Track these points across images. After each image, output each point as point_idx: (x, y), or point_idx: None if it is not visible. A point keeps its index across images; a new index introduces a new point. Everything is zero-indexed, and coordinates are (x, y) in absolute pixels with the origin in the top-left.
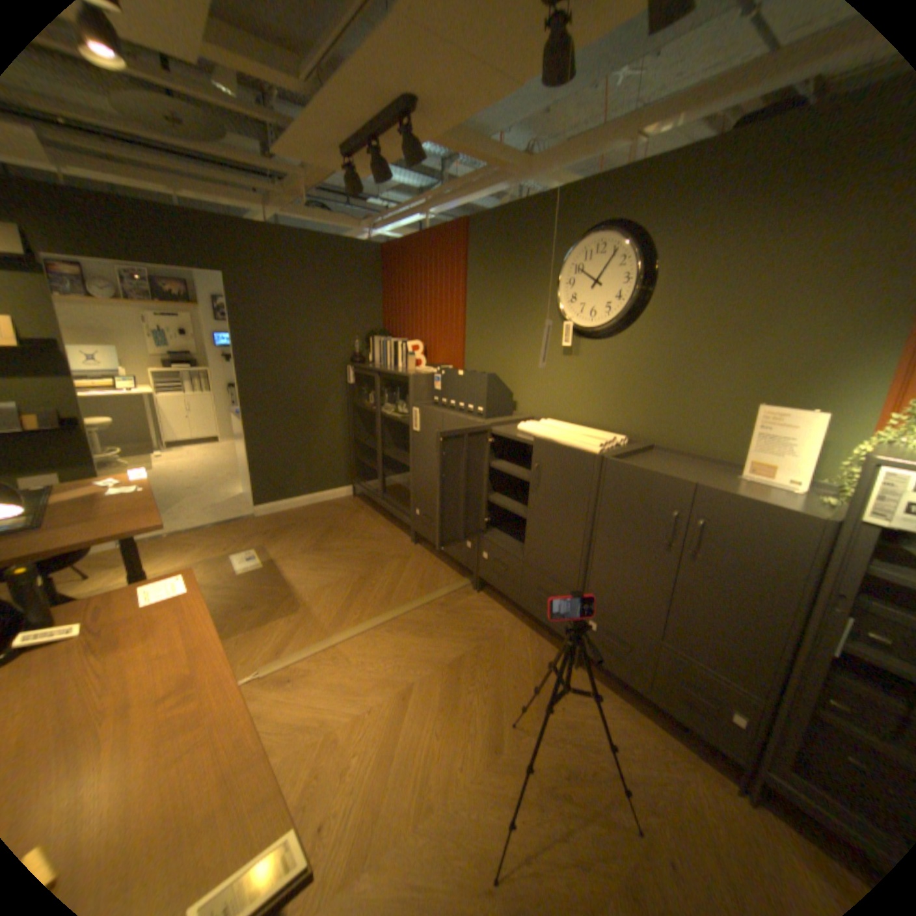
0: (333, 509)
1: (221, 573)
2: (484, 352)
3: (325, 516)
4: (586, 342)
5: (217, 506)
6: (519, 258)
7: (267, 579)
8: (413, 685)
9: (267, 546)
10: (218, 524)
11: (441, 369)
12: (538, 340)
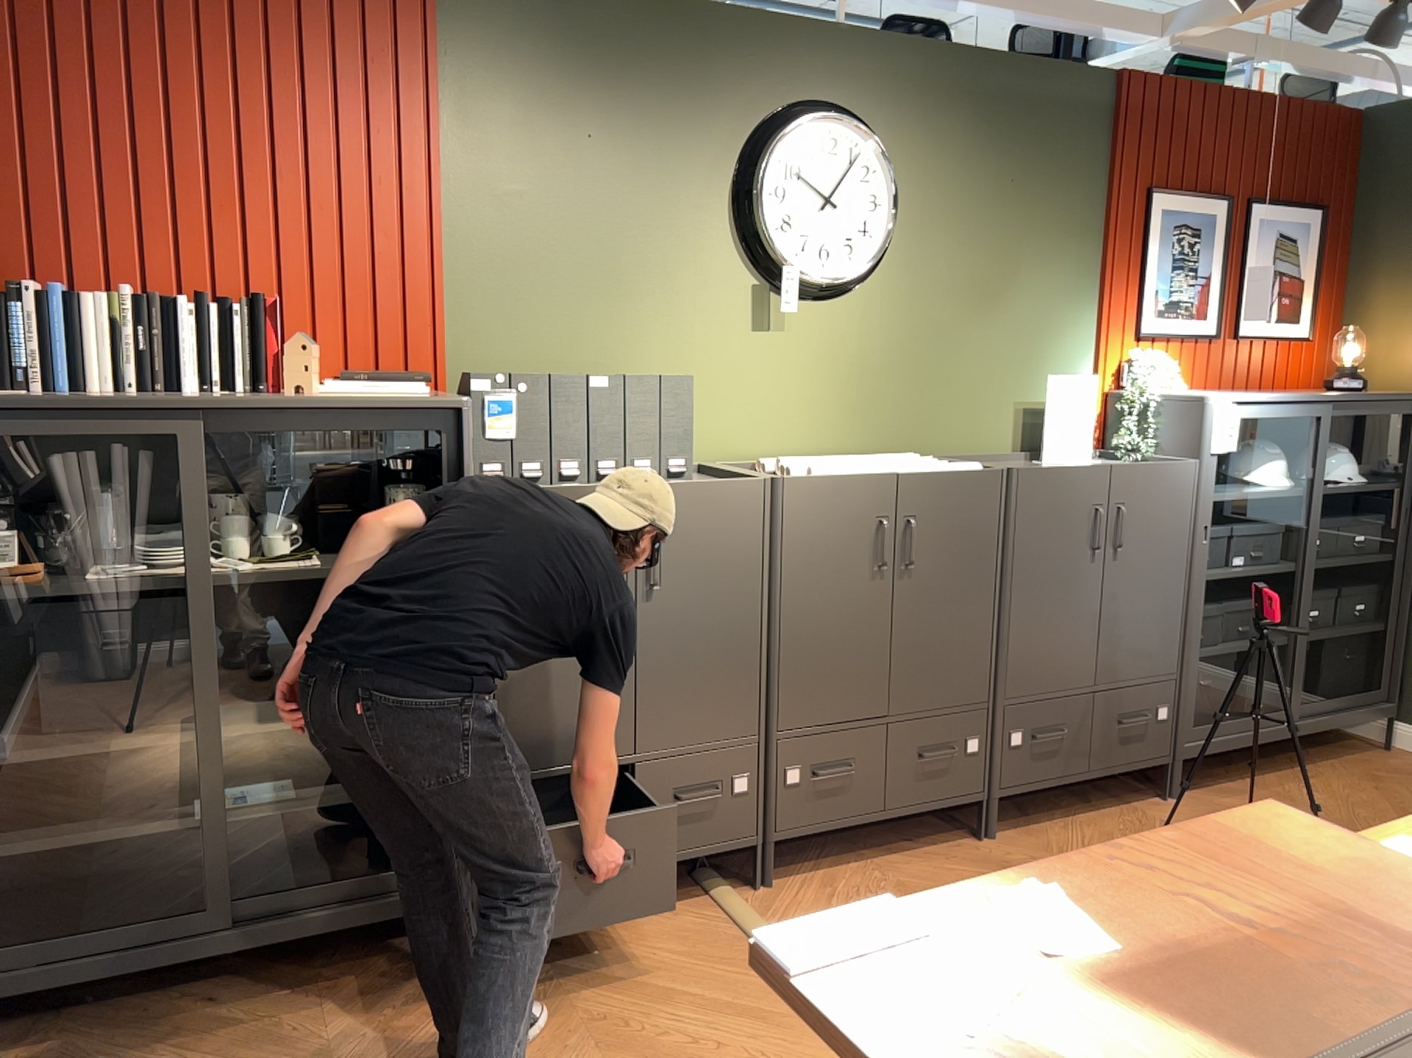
0: None
1: None
2: (523, 329)
3: None
4: (797, 304)
5: None
6: (628, 117)
7: None
8: None
9: None
10: None
11: (507, 375)
12: (691, 299)
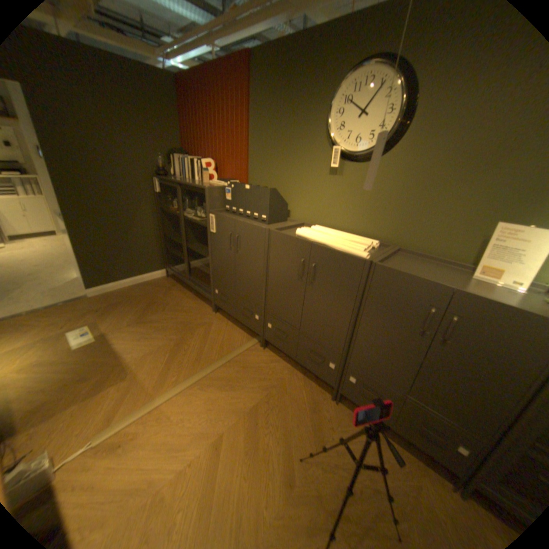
0: (152, 287)
1: (59, 349)
2: (264, 170)
3: (146, 293)
4: (349, 164)
5: (55, 289)
6: (295, 89)
7: (99, 351)
8: (223, 433)
9: (99, 321)
10: (56, 305)
11: (231, 182)
12: (309, 161)
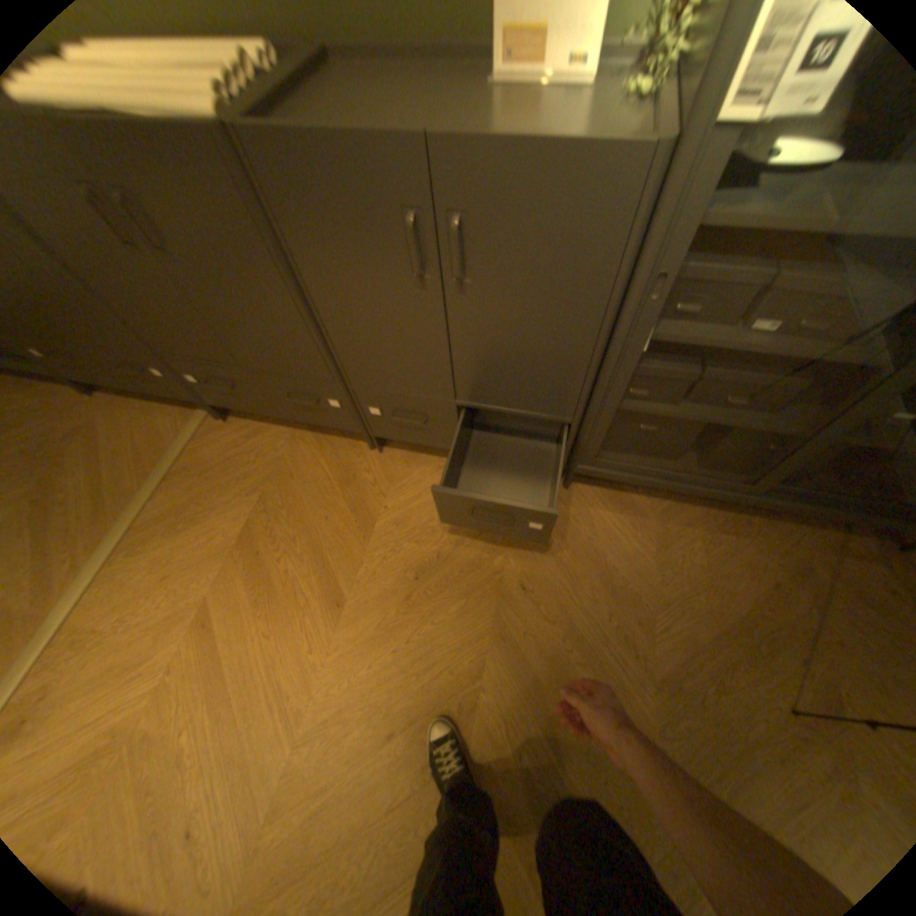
0: None
1: None
2: None
3: None
4: None
5: None
6: None
7: None
8: (204, 600)
9: None
10: None
11: None
12: None
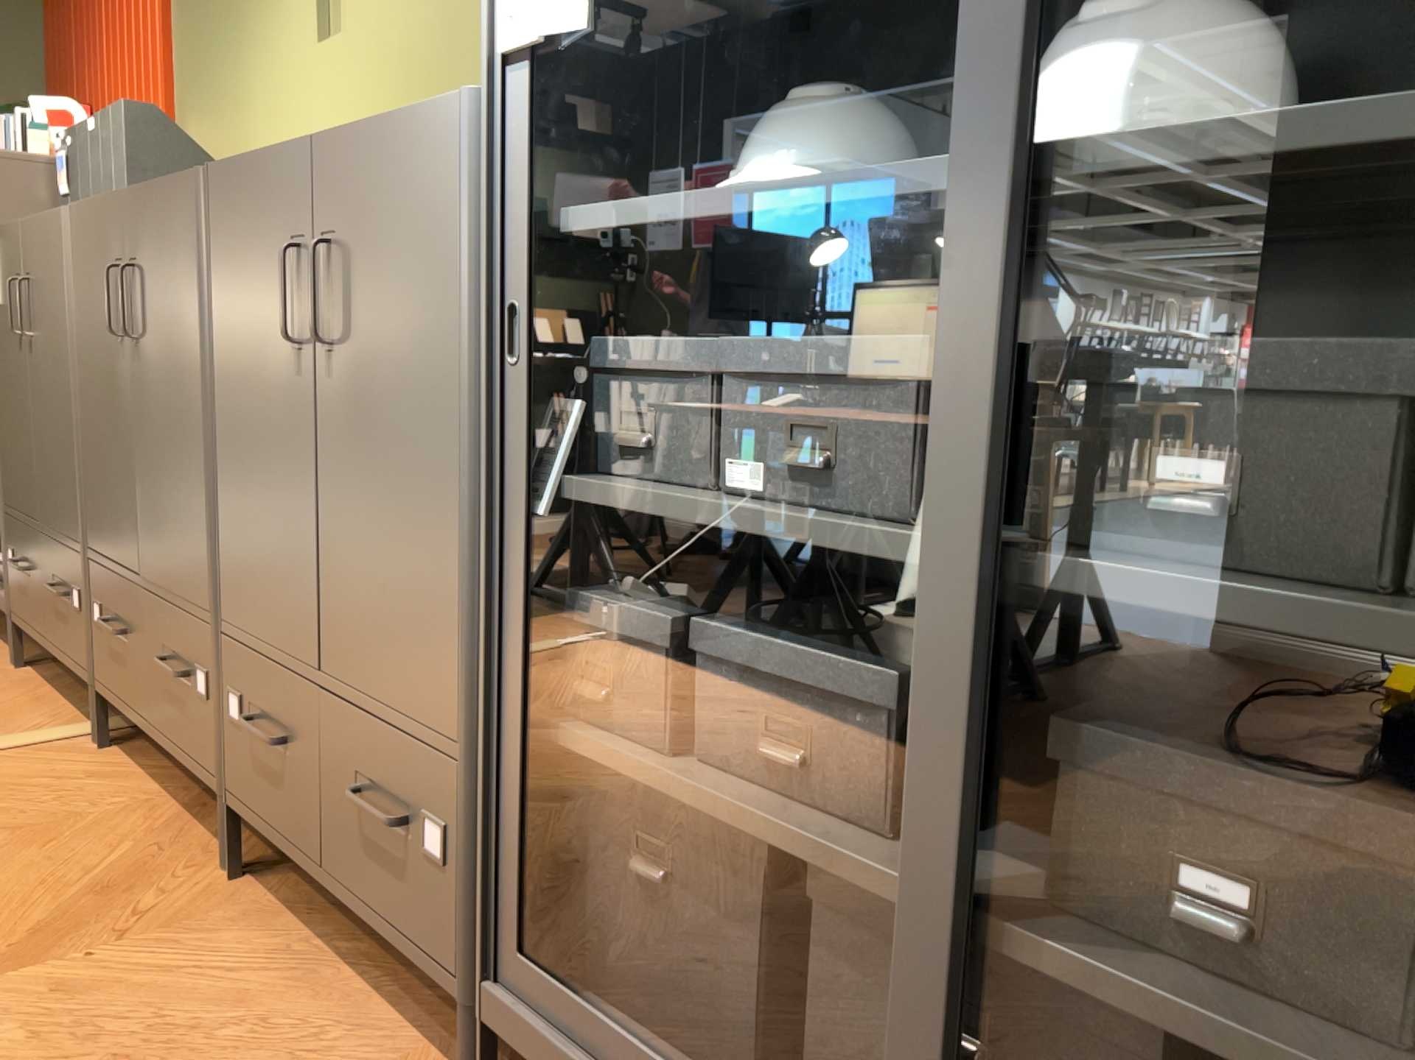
0: None
1: None
2: (203, 102)
3: None
4: None
5: None
6: None
7: None
8: None
9: None
10: None
11: (67, 134)
12: (279, 25)
